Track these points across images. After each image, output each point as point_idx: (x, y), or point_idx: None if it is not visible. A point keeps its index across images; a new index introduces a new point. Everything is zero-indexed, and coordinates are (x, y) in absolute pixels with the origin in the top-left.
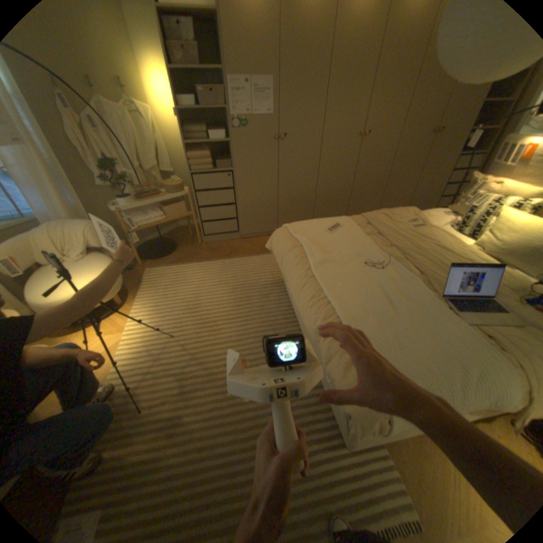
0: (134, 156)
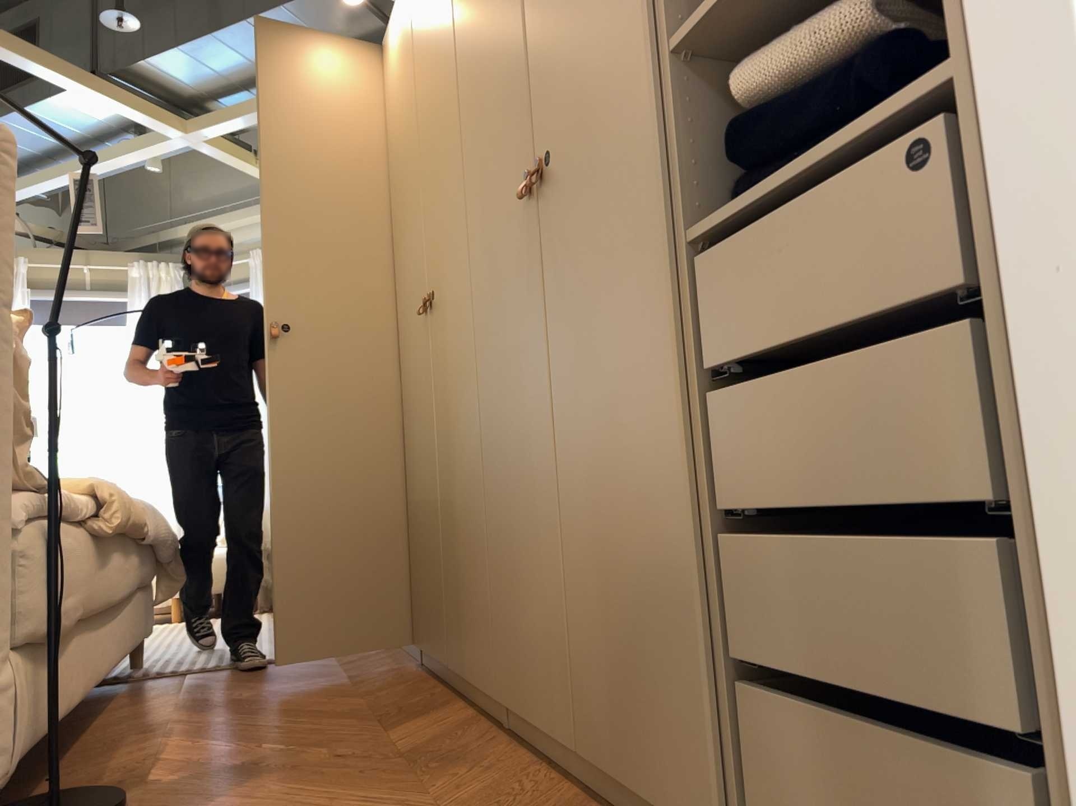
0: None
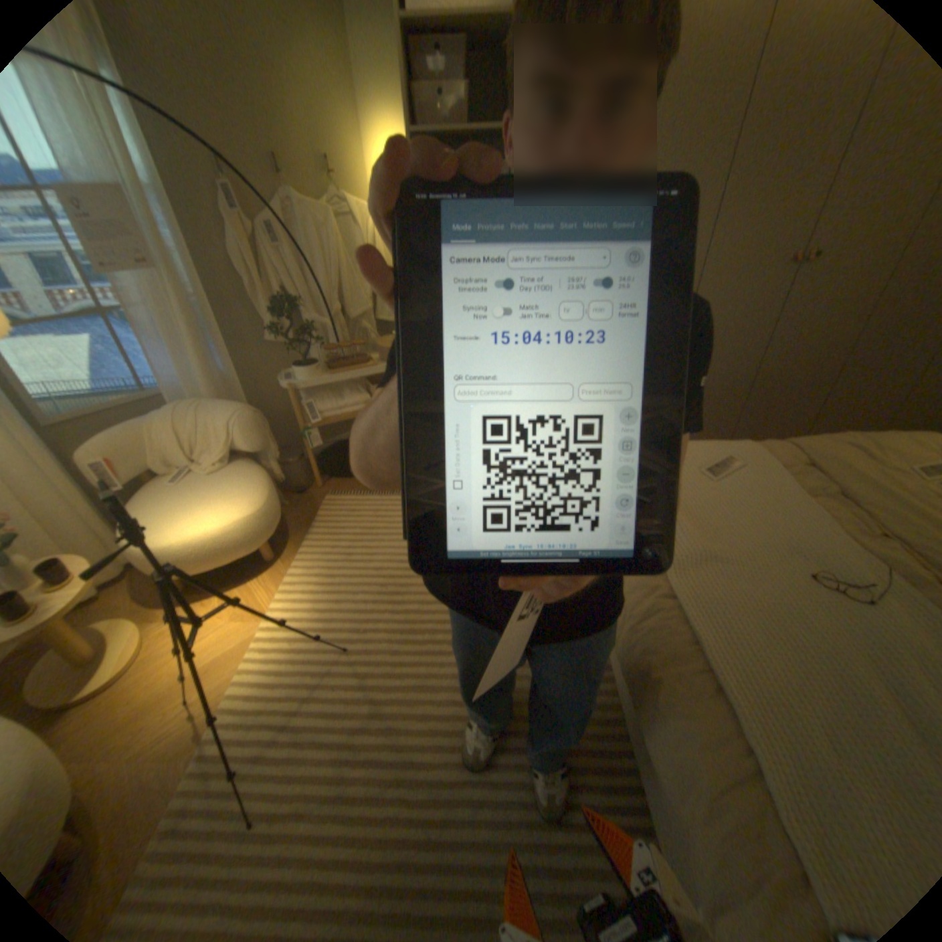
0: (335, 293)
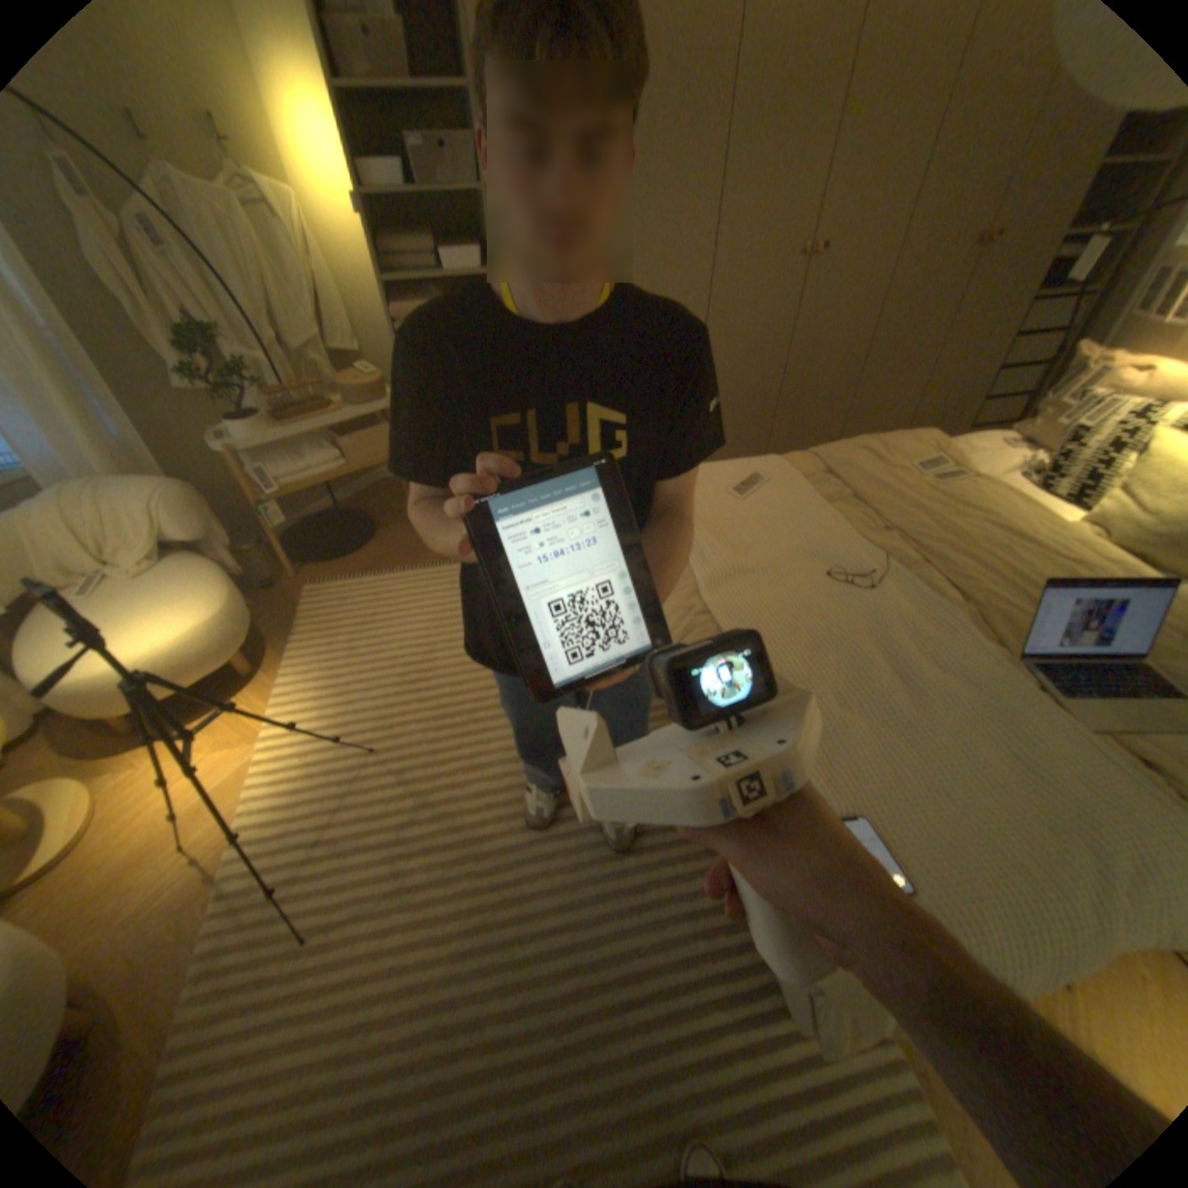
0: (262, 315)
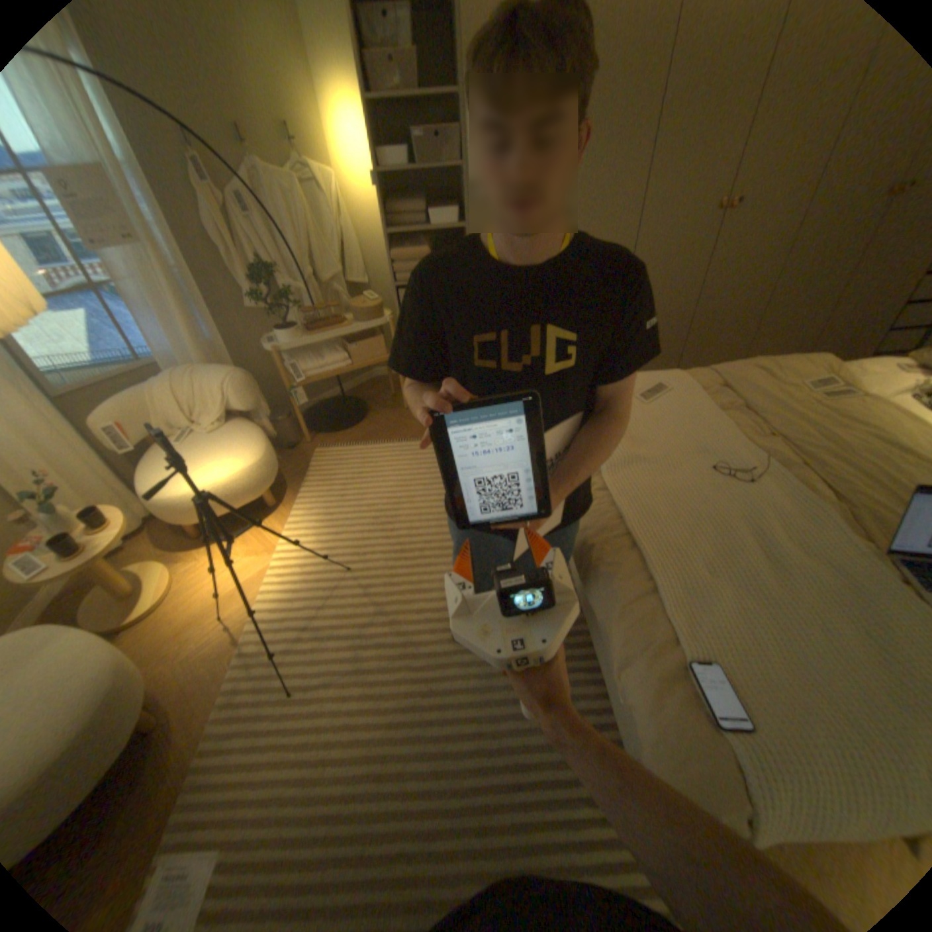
0: (305, 258)
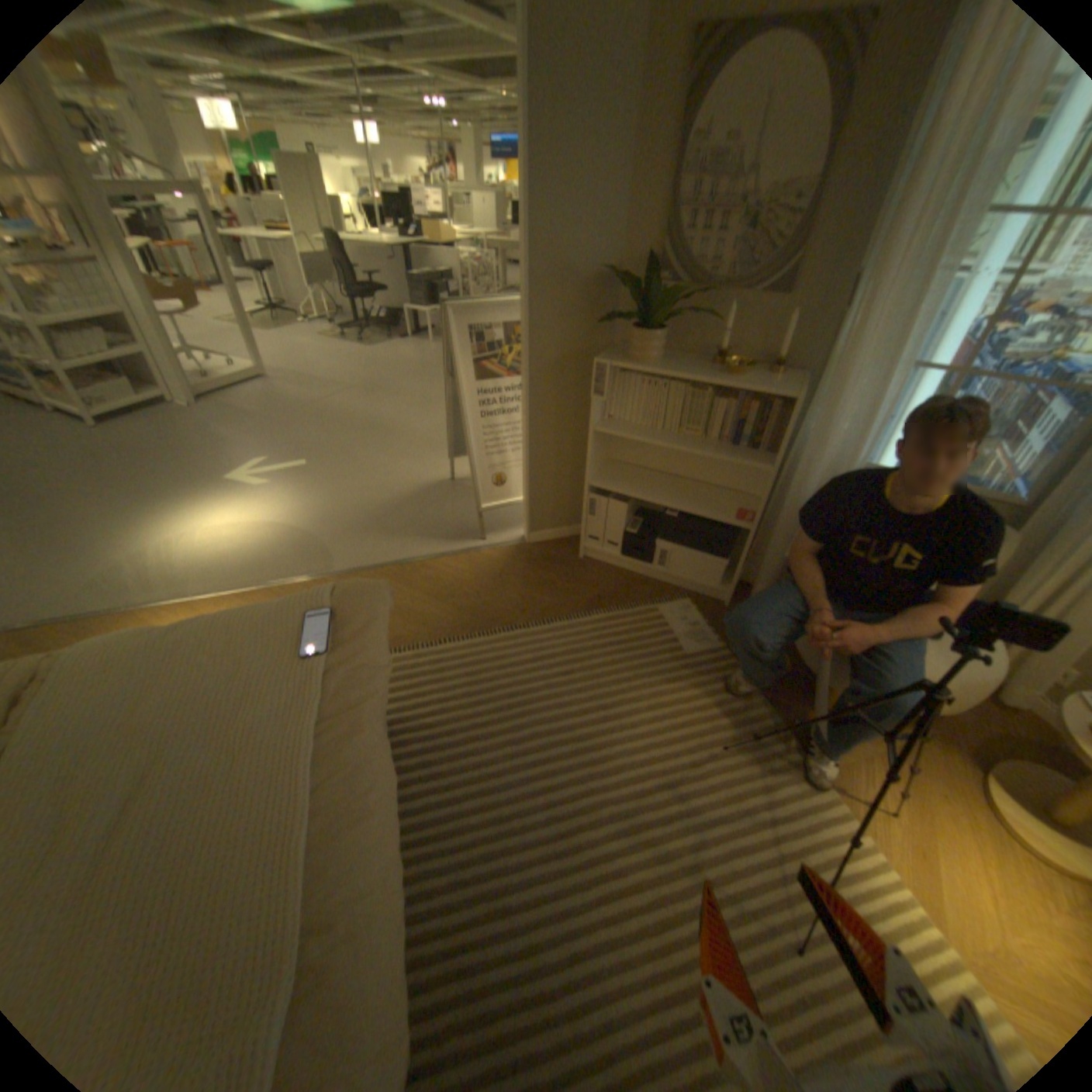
0: None
